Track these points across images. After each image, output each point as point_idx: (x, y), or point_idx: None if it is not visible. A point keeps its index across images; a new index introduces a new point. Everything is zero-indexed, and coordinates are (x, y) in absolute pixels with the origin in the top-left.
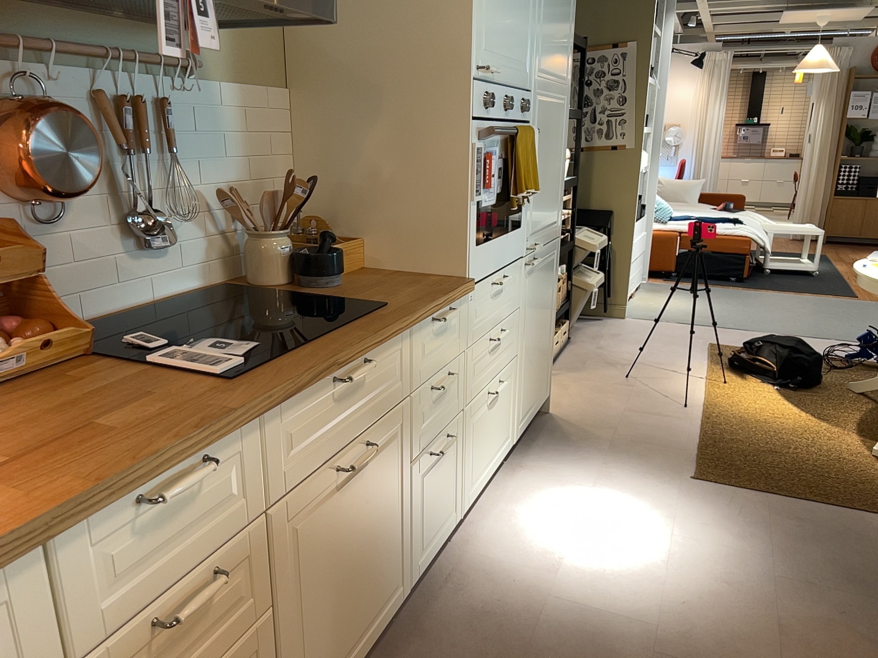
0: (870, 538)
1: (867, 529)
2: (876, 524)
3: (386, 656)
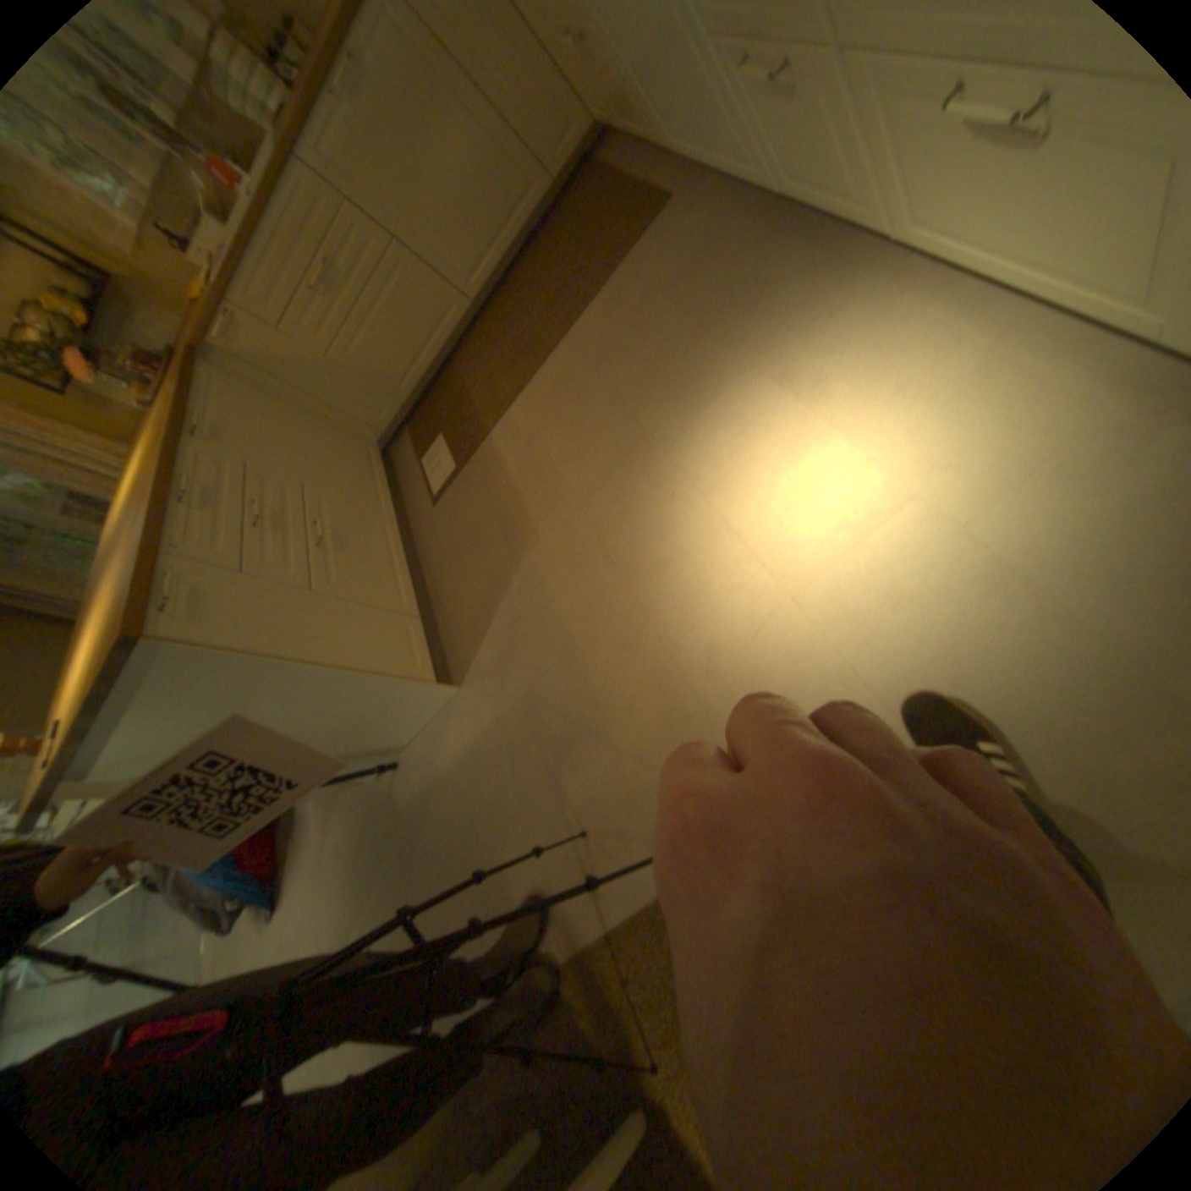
0: (627, 820)
1: (638, 842)
2: (638, 875)
3: (761, 204)
